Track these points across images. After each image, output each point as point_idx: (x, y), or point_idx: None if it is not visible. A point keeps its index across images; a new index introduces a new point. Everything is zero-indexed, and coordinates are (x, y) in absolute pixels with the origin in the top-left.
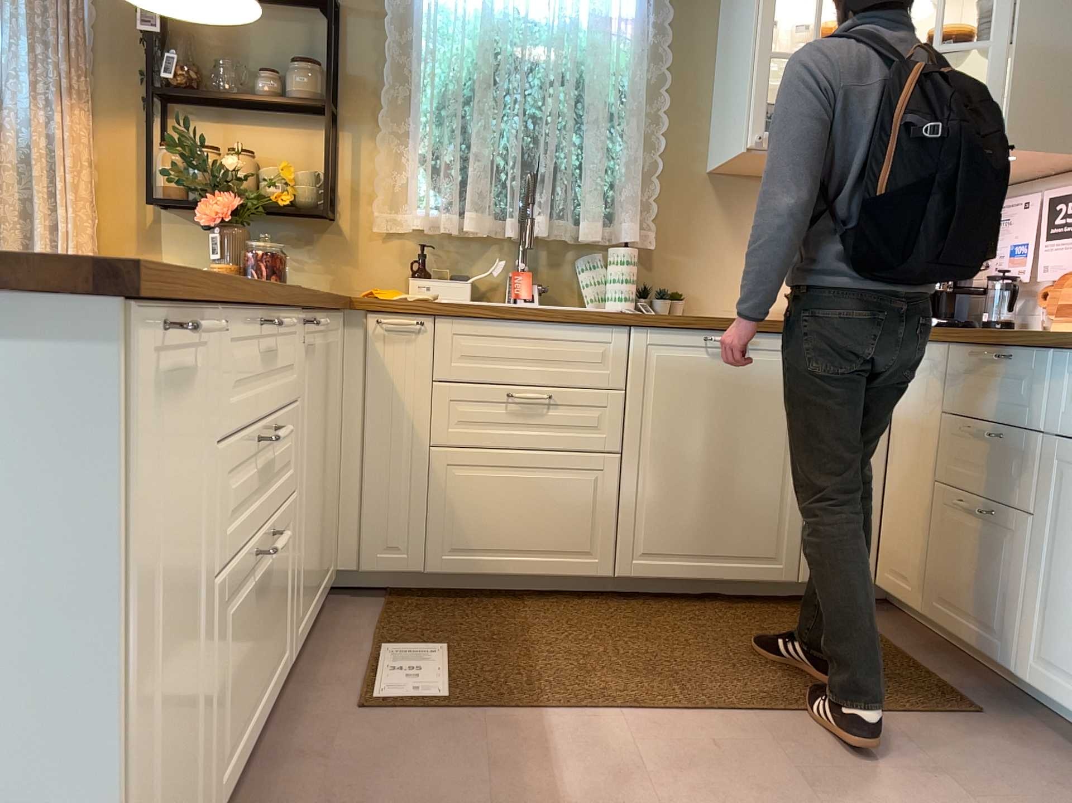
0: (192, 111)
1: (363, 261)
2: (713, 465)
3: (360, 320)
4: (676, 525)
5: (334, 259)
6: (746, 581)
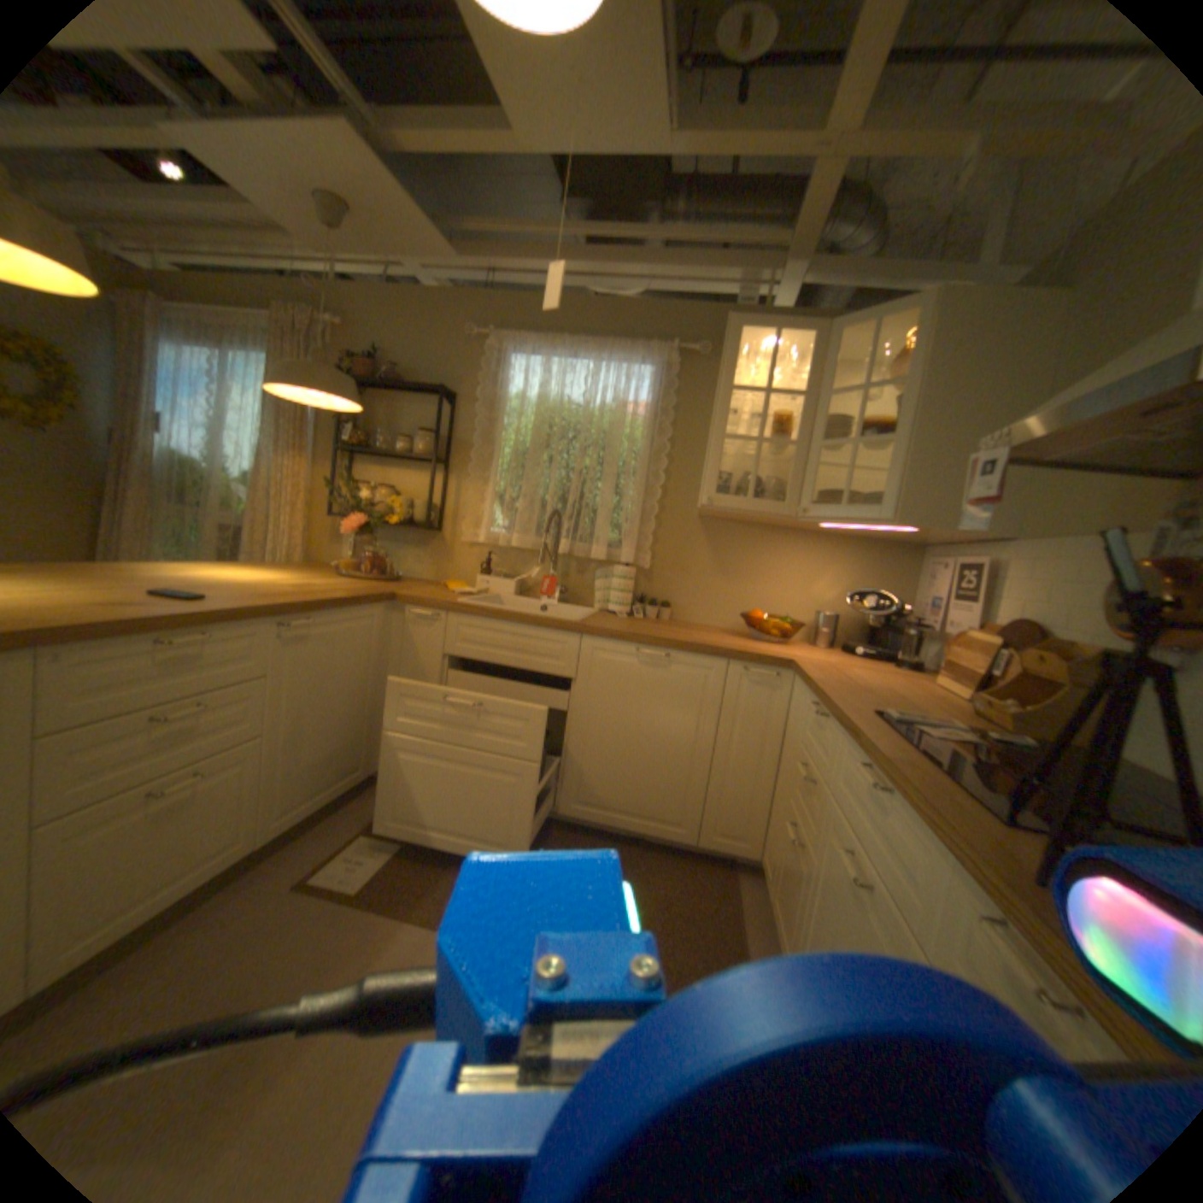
0: (364, 458)
1: (455, 560)
2: (635, 745)
3: (404, 607)
4: (603, 785)
5: (438, 557)
6: (654, 838)
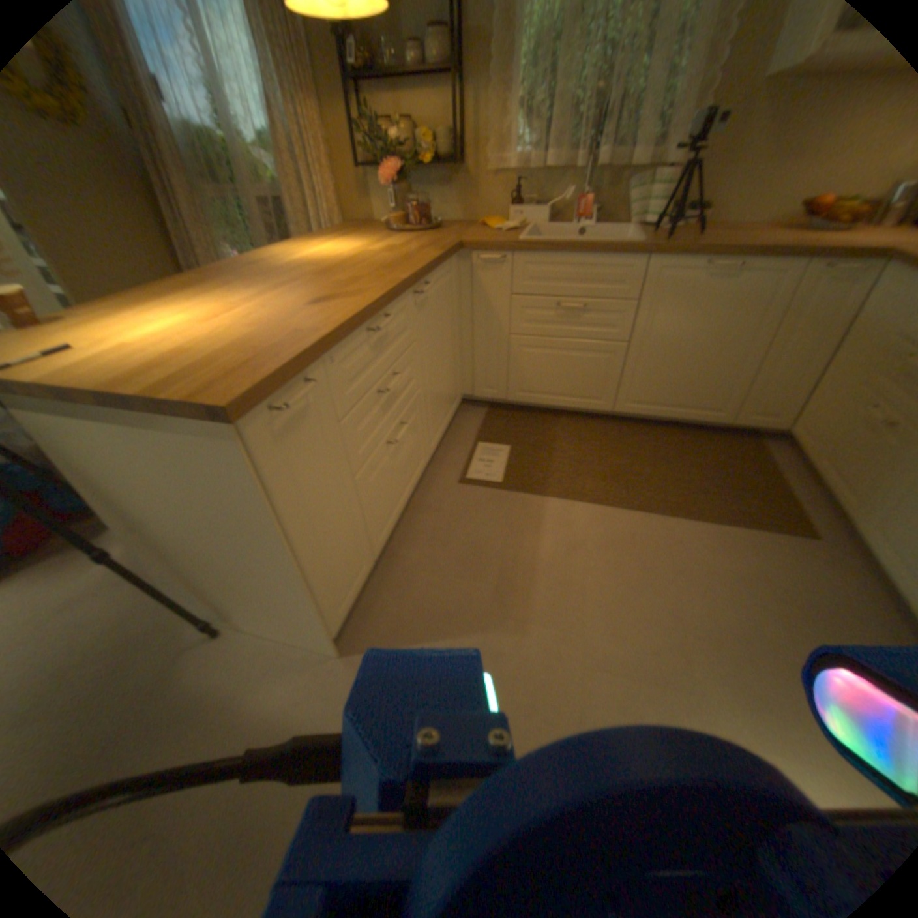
0: (365, 83)
1: (479, 192)
2: (690, 351)
3: (467, 254)
4: (655, 386)
5: (461, 193)
6: (695, 420)
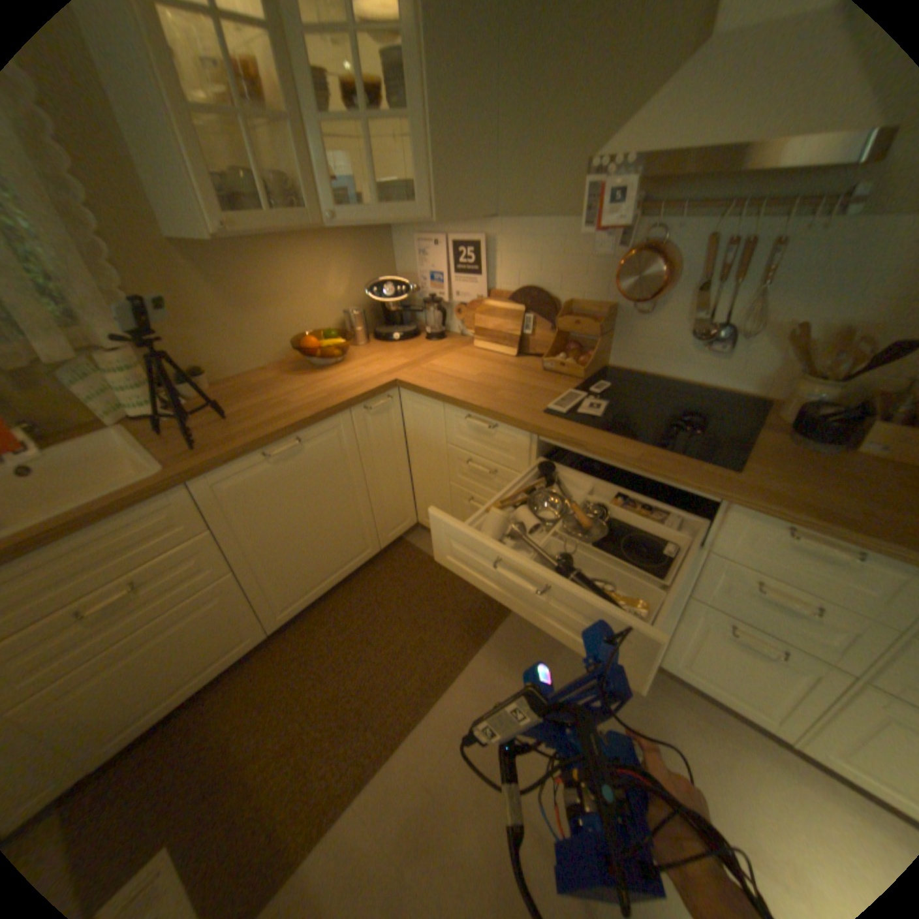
0: None
1: None
2: (306, 530)
3: None
4: (297, 580)
5: None
6: (352, 571)
